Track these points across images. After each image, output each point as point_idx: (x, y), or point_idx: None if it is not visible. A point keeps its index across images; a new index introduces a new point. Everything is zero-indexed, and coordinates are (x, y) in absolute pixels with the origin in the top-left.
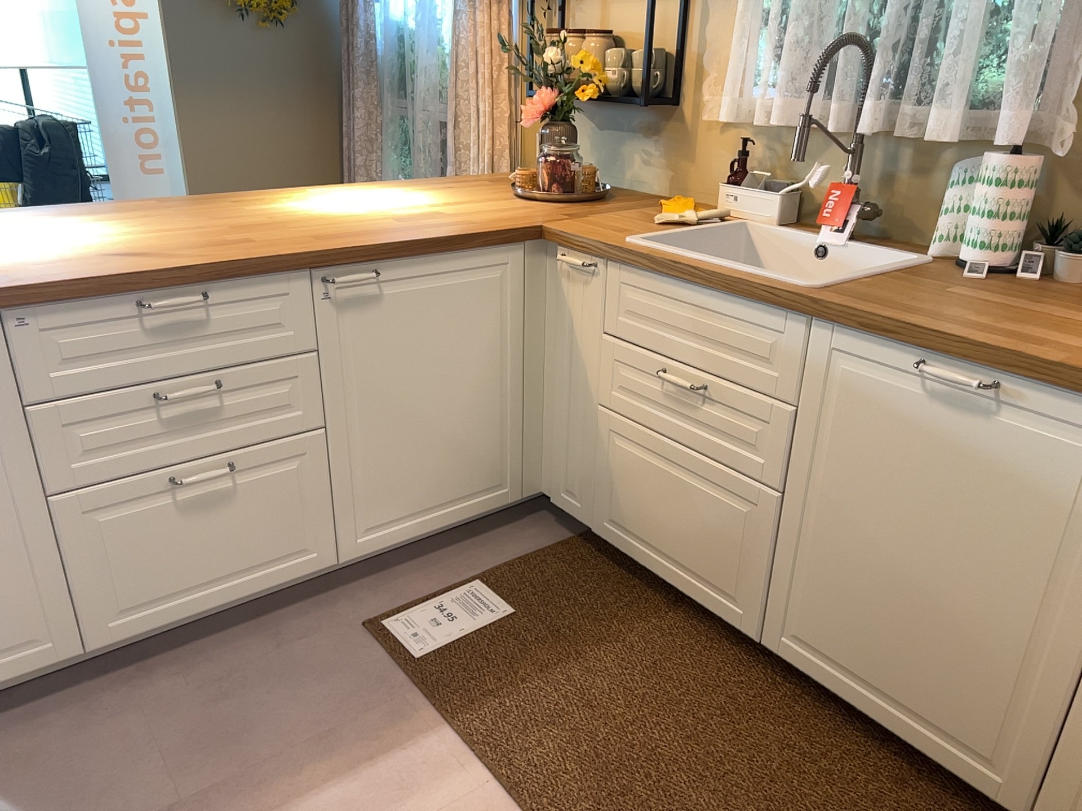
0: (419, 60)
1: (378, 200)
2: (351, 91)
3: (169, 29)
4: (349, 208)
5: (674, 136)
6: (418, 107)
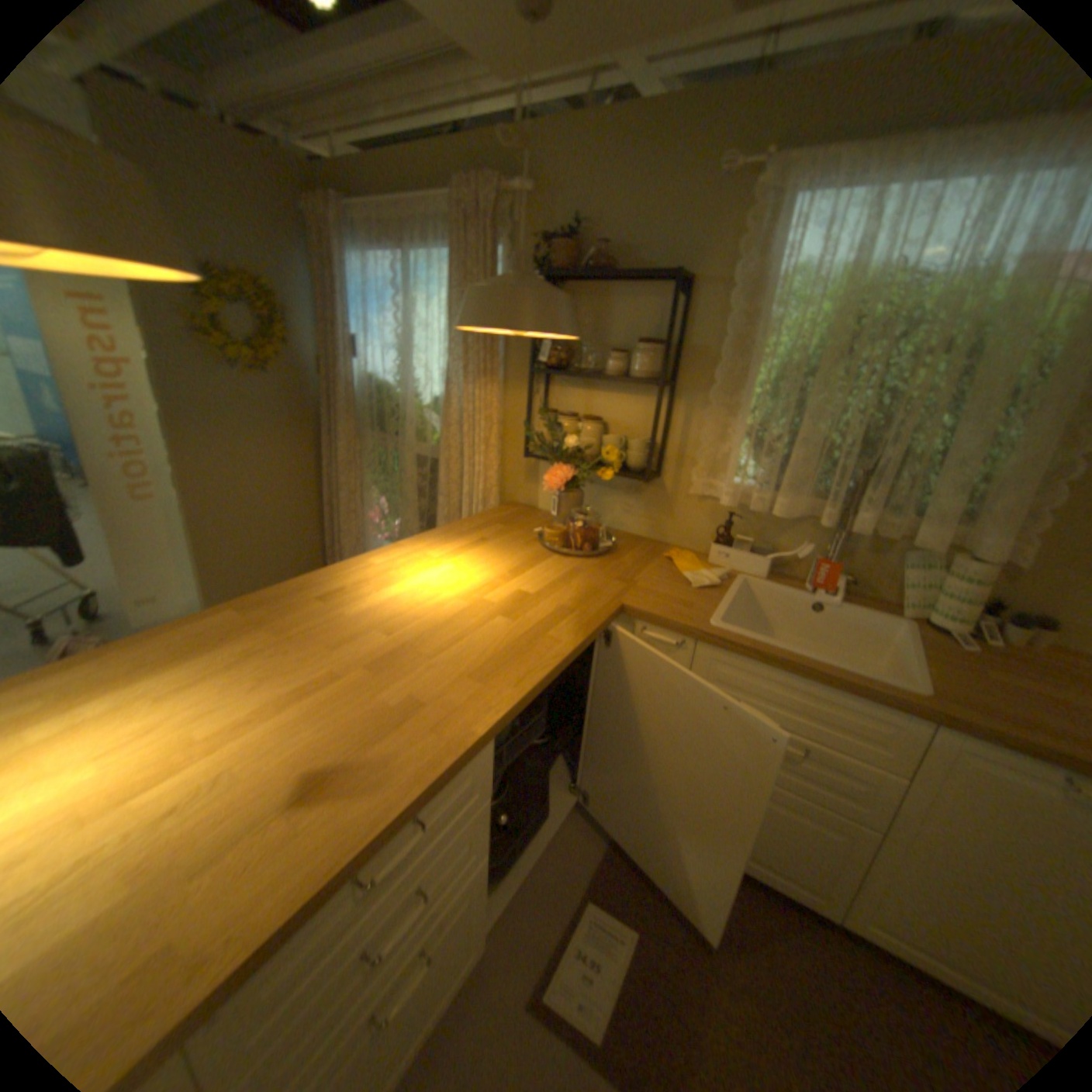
0: (395, 406)
1: (449, 573)
2: (328, 424)
3: (152, 376)
4: (439, 594)
5: (656, 496)
6: (395, 441)
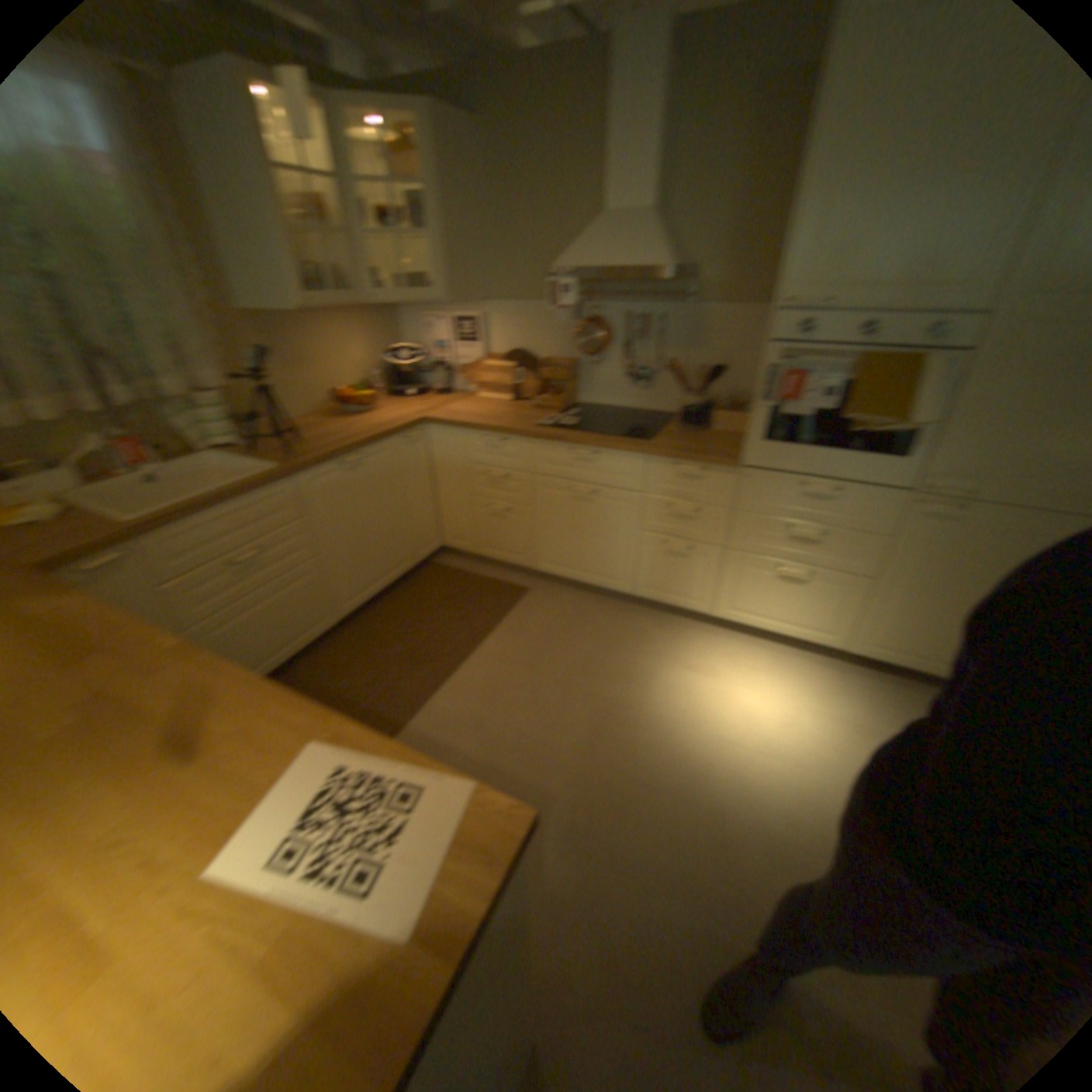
0: None
1: None
2: None
3: None
4: None
5: None
6: None
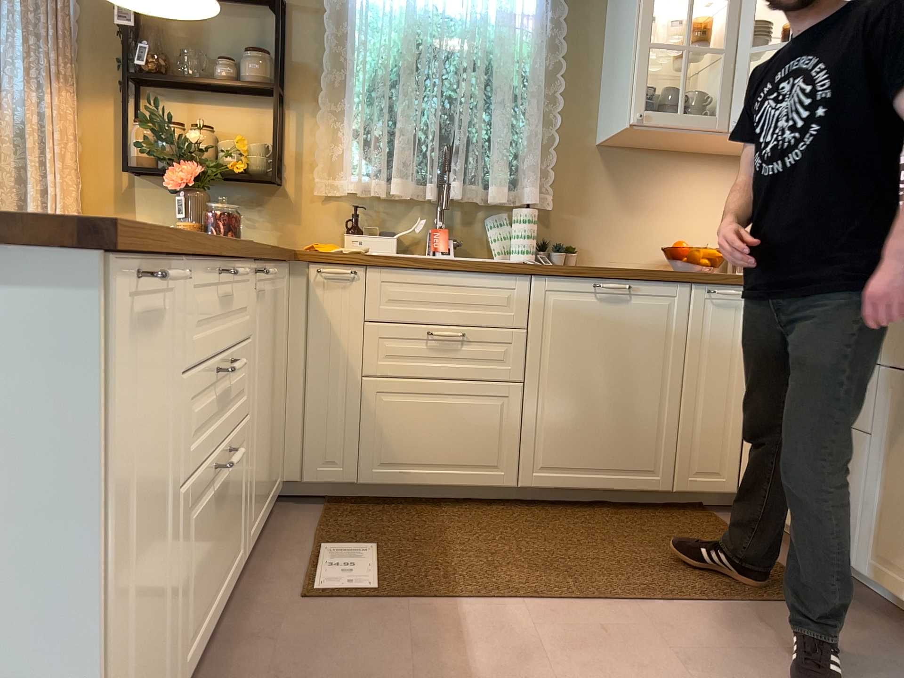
0: None
1: None
2: None
3: None
4: None
5: (281, 206)
6: None
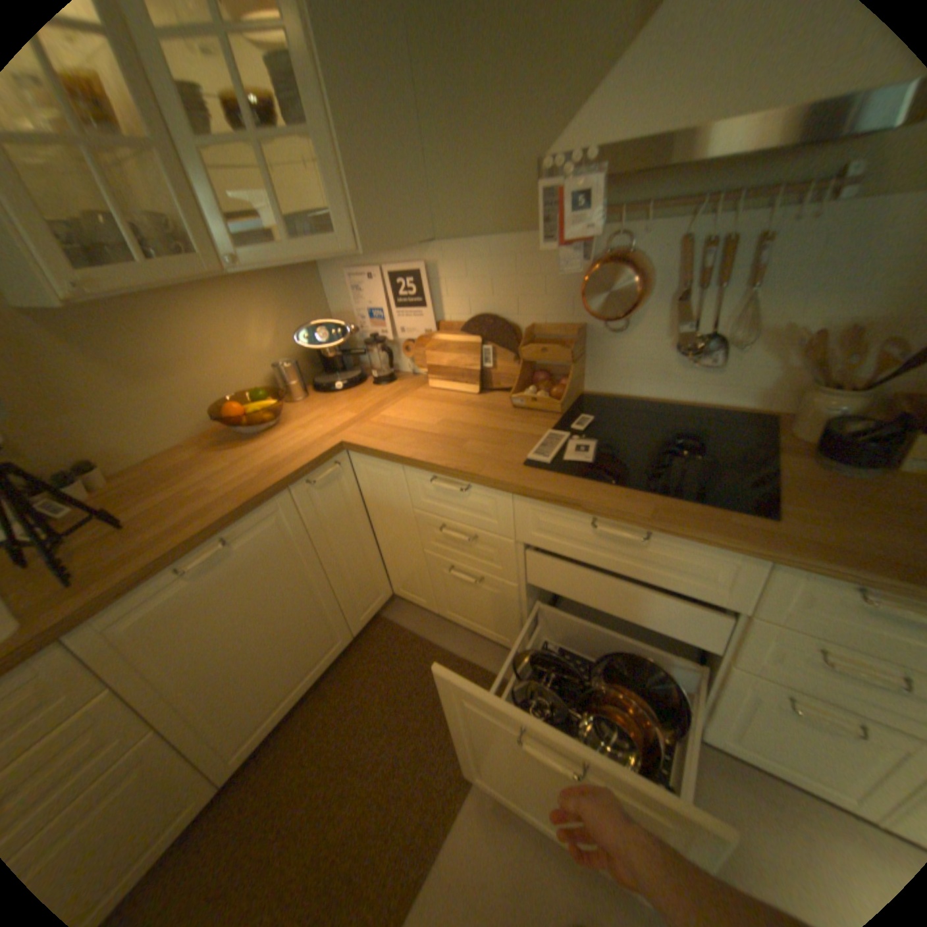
0: None
1: None
2: None
3: None
4: None
5: None
6: None
